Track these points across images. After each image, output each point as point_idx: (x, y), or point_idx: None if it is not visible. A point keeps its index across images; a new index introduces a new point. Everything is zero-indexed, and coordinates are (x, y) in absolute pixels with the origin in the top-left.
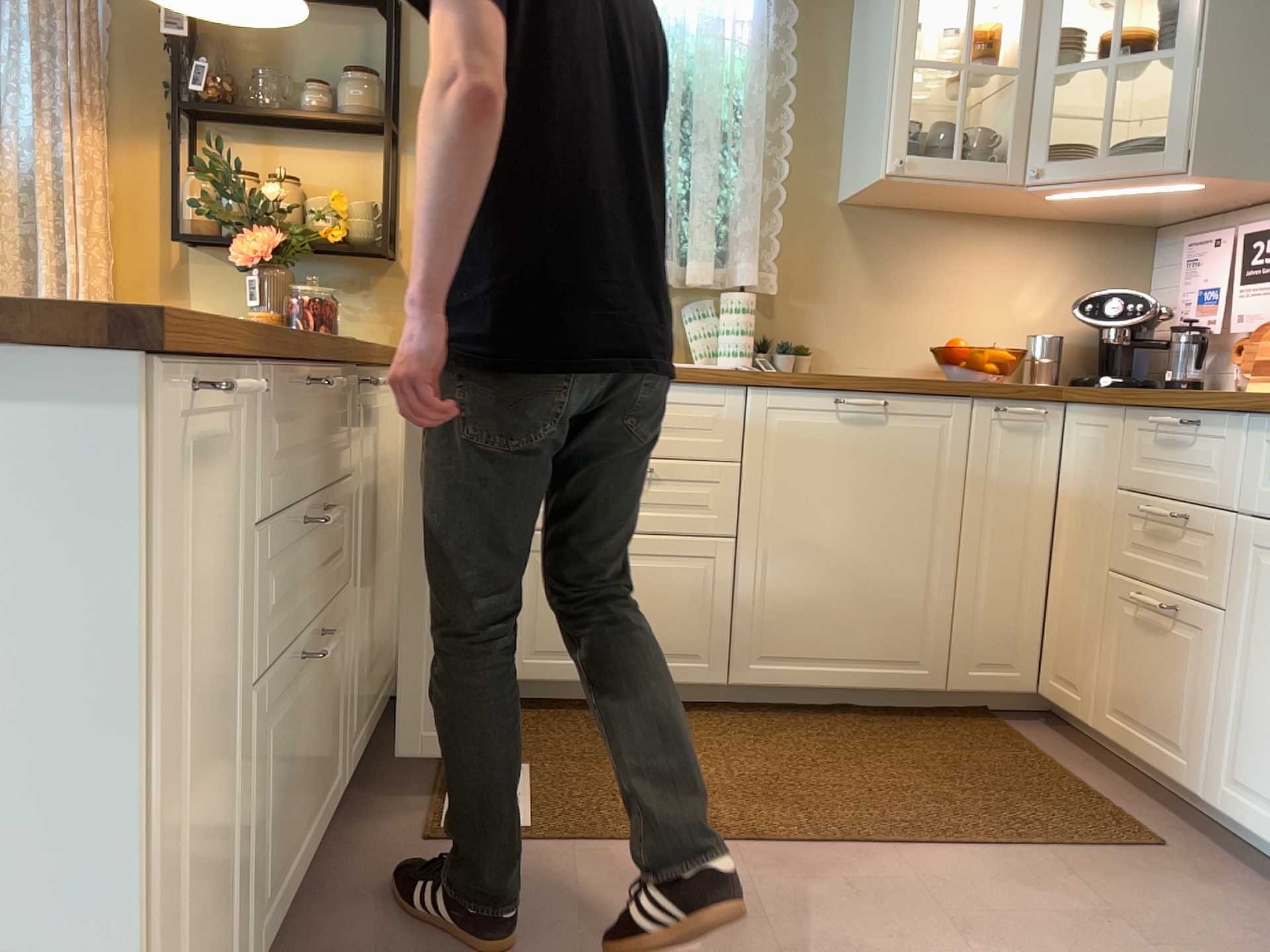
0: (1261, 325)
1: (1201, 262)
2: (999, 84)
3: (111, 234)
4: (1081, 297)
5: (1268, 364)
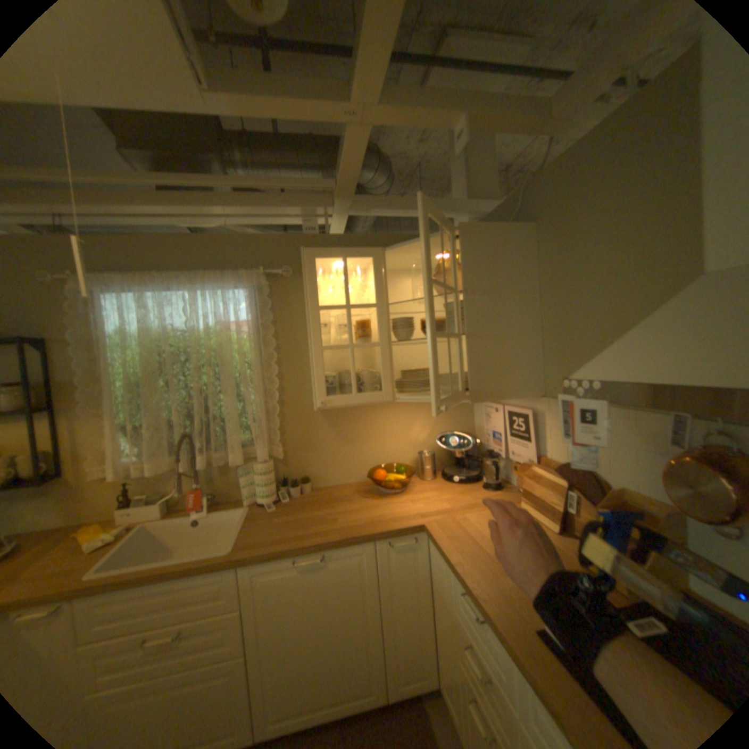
0: (522, 462)
1: (490, 417)
2: (378, 342)
3: None
4: (441, 426)
5: (528, 494)
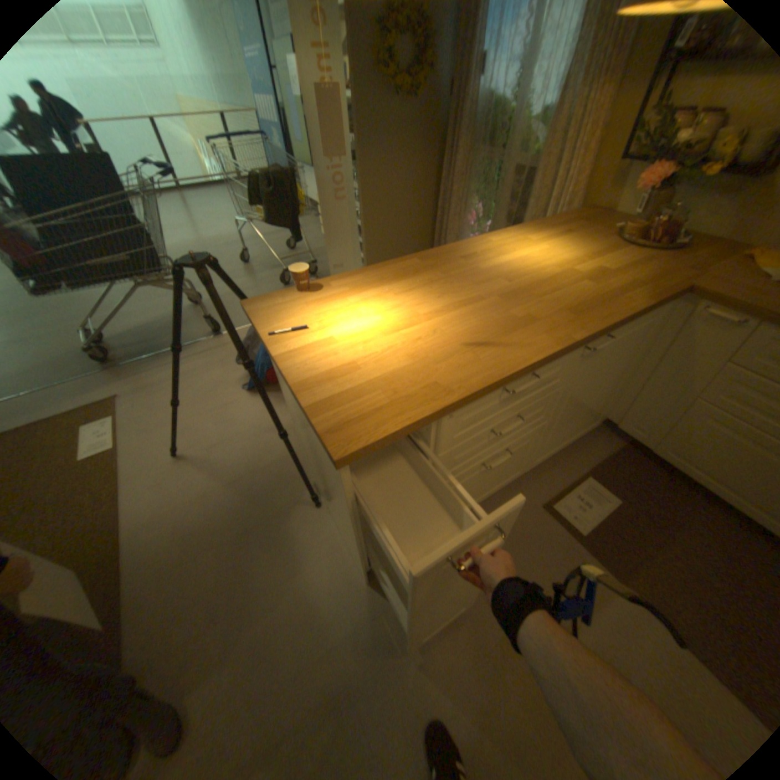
0: None
1: None
2: None
3: (595, 149)
4: None
5: None
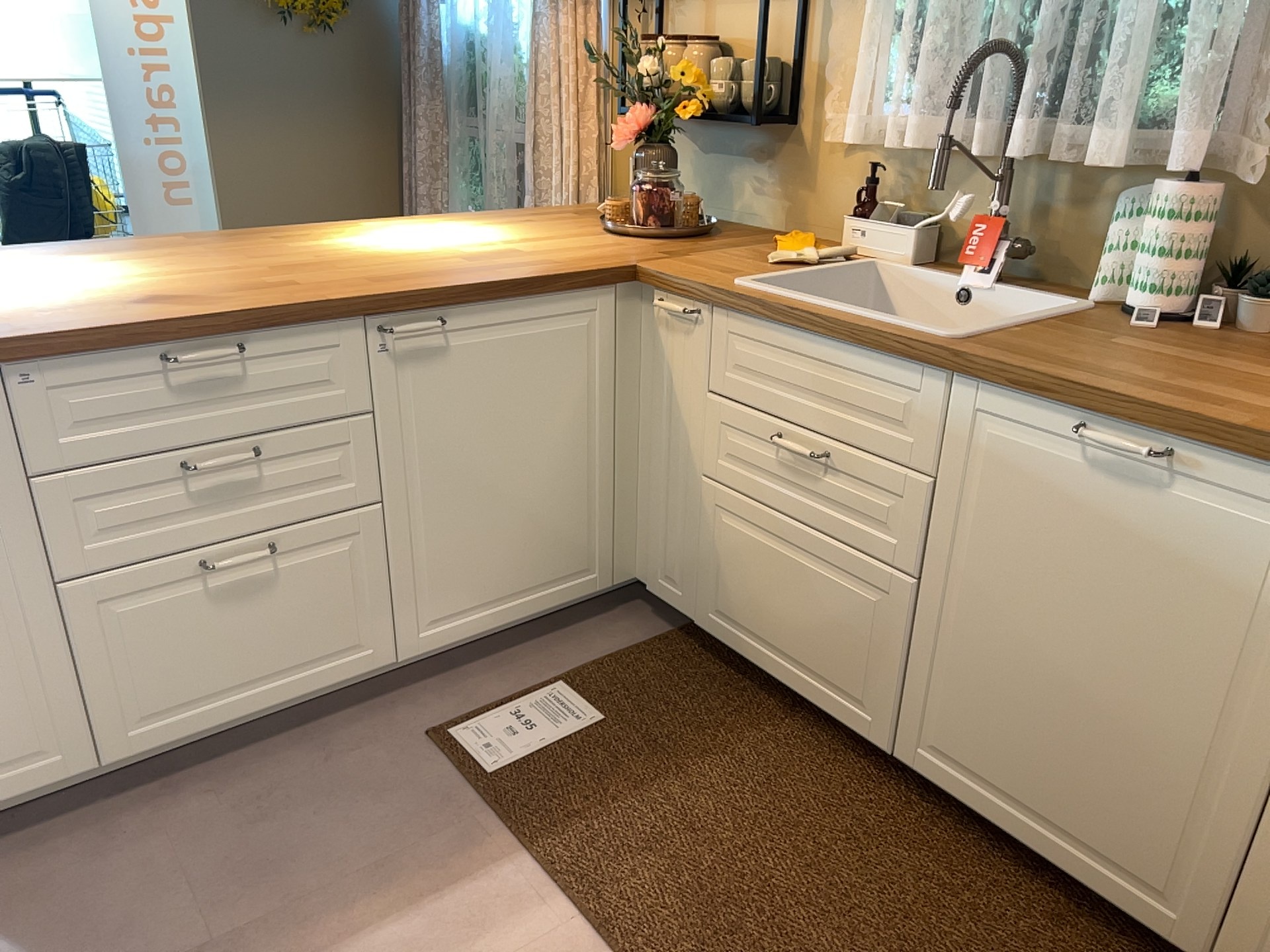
0: None
1: None
2: None
3: (595, 107)
4: None
5: None
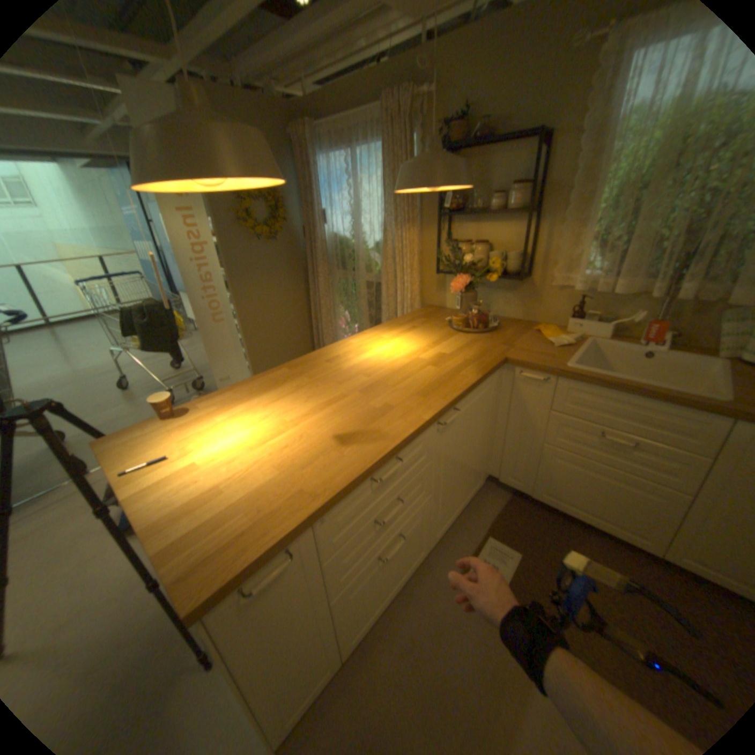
0: None
1: None
2: None
3: (417, 268)
4: None
5: None
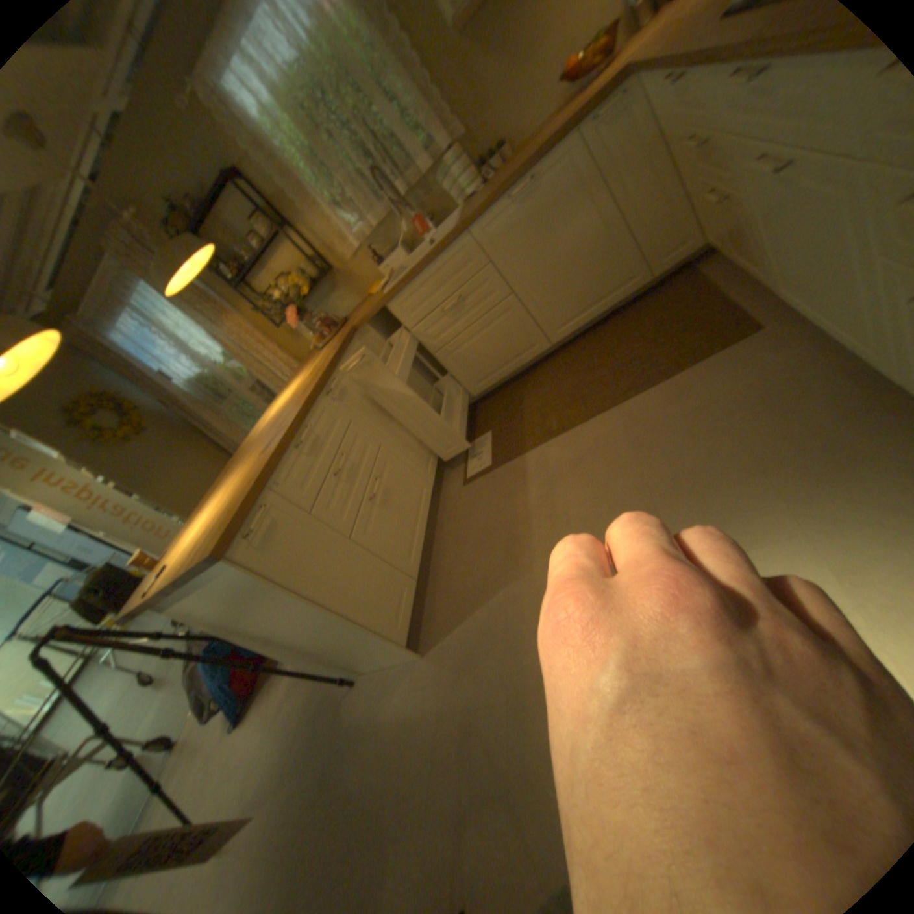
0: None
1: None
2: None
3: (266, 340)
4: None
5: None
